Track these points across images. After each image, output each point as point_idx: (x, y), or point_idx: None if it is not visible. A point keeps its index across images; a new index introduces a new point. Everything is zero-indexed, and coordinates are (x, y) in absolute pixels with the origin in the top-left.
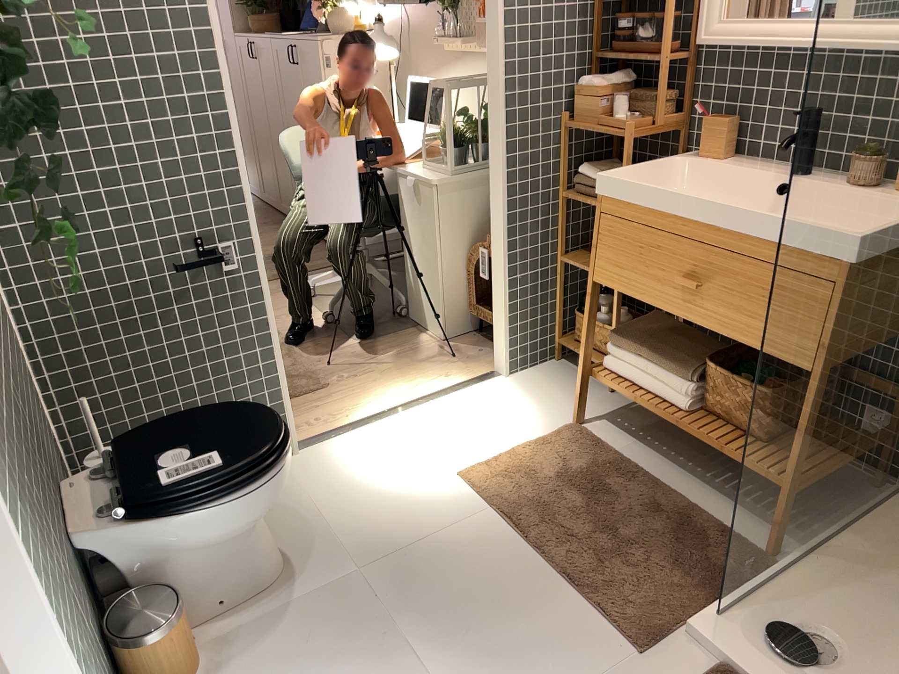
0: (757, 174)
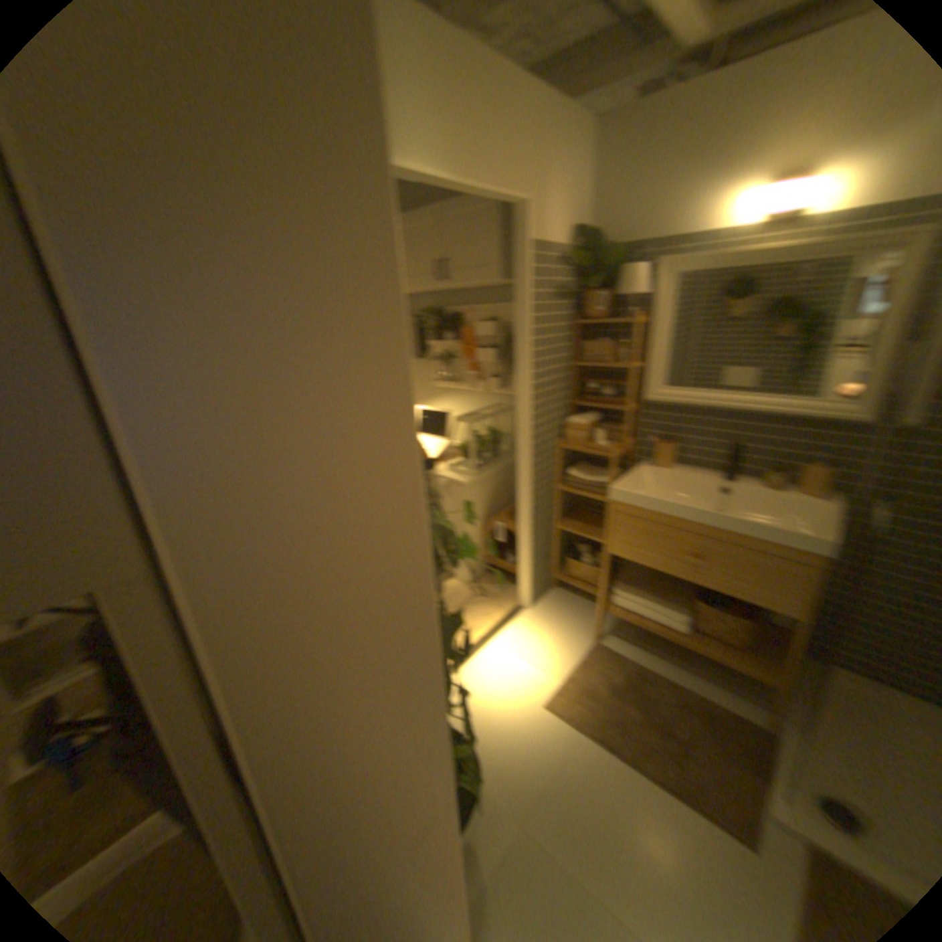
0: (701, 477)
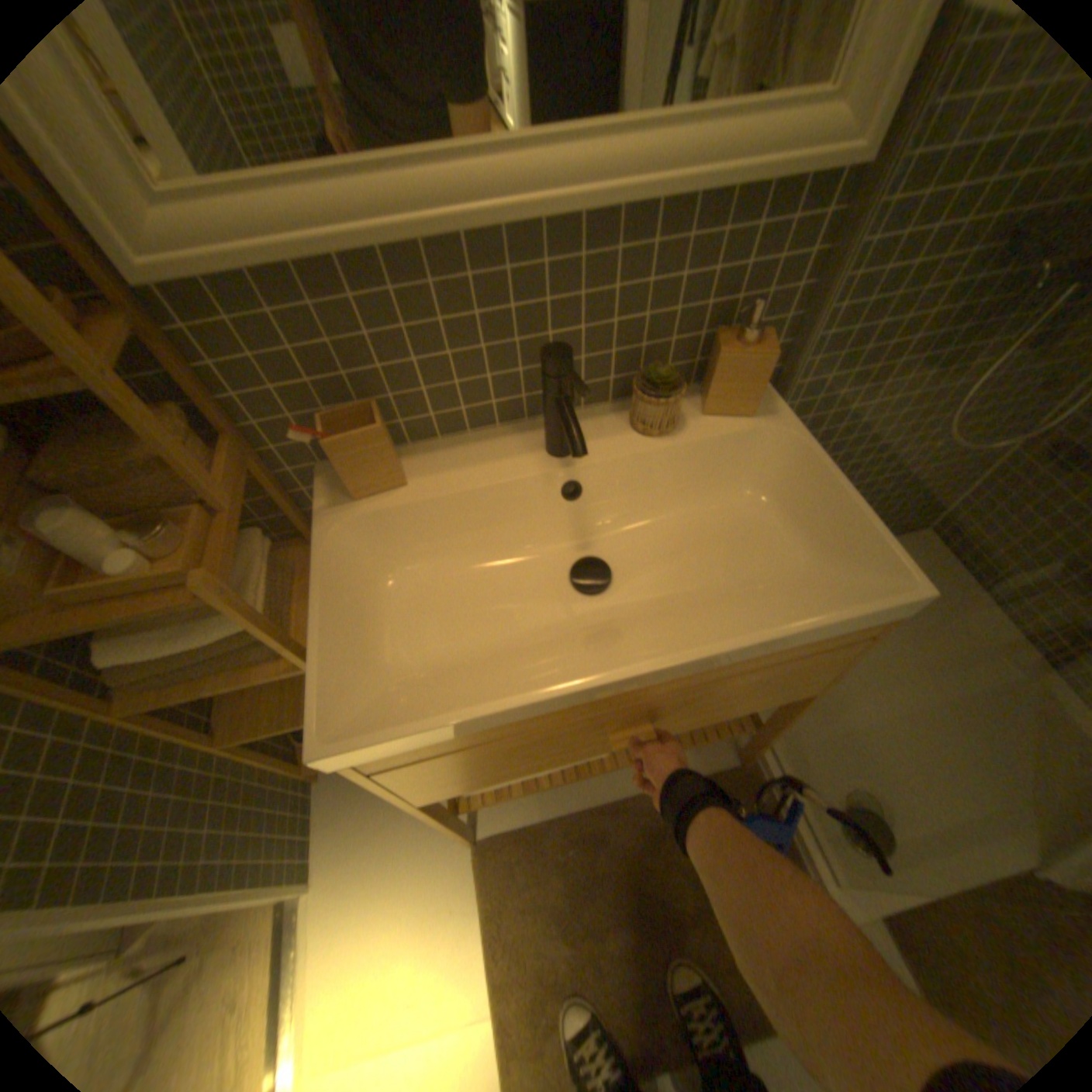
0: (488, 472)
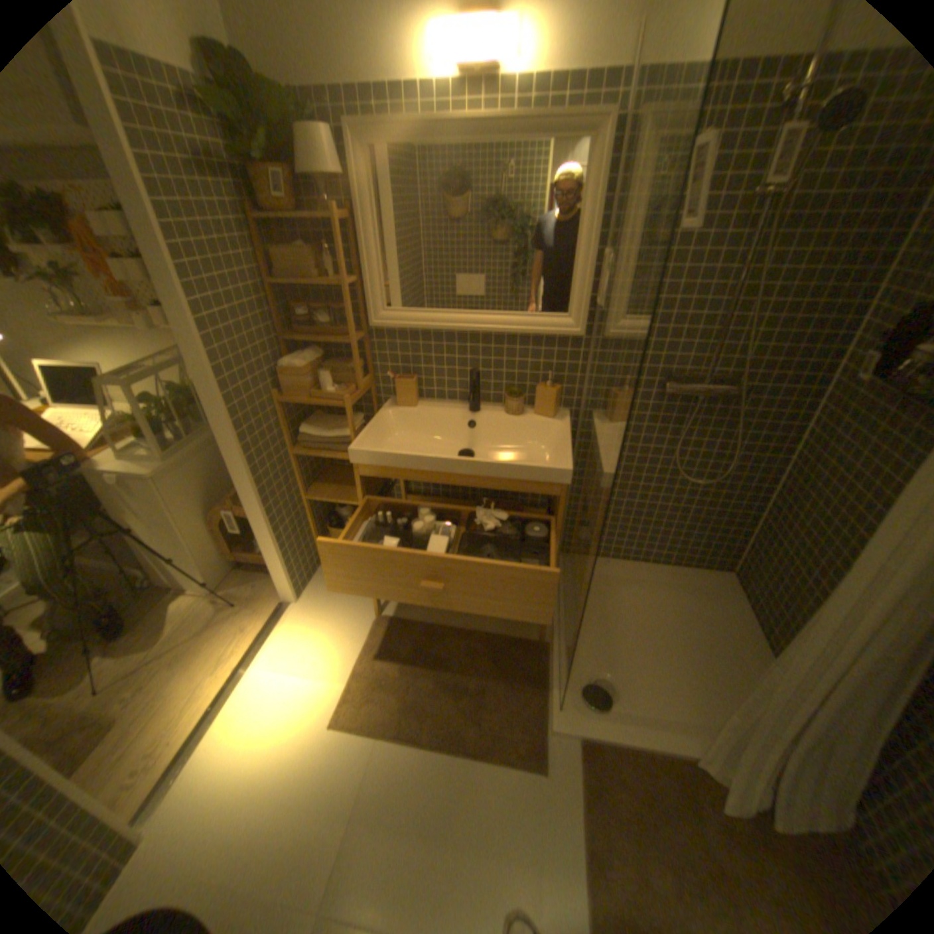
0: (445, 411)
